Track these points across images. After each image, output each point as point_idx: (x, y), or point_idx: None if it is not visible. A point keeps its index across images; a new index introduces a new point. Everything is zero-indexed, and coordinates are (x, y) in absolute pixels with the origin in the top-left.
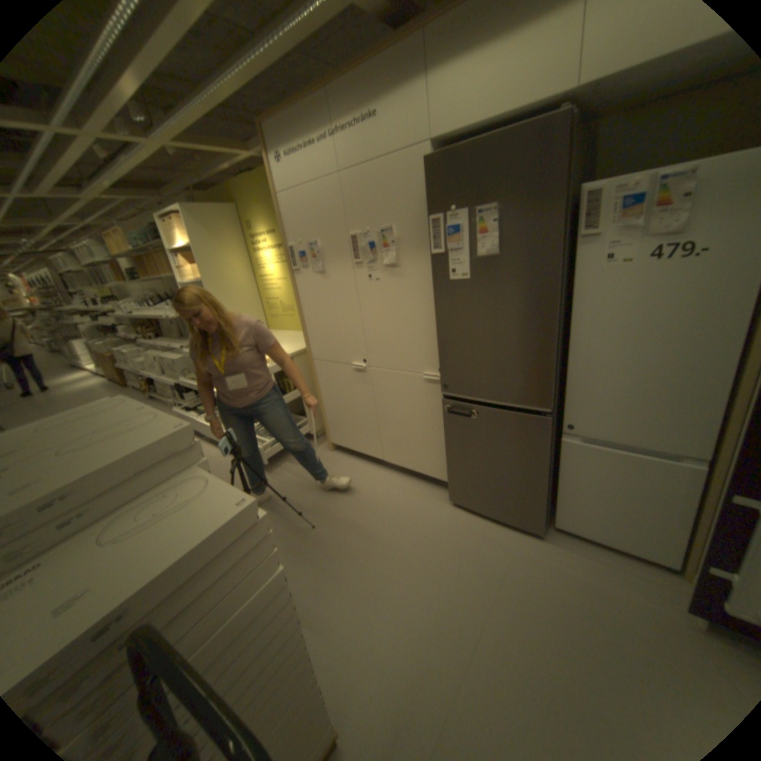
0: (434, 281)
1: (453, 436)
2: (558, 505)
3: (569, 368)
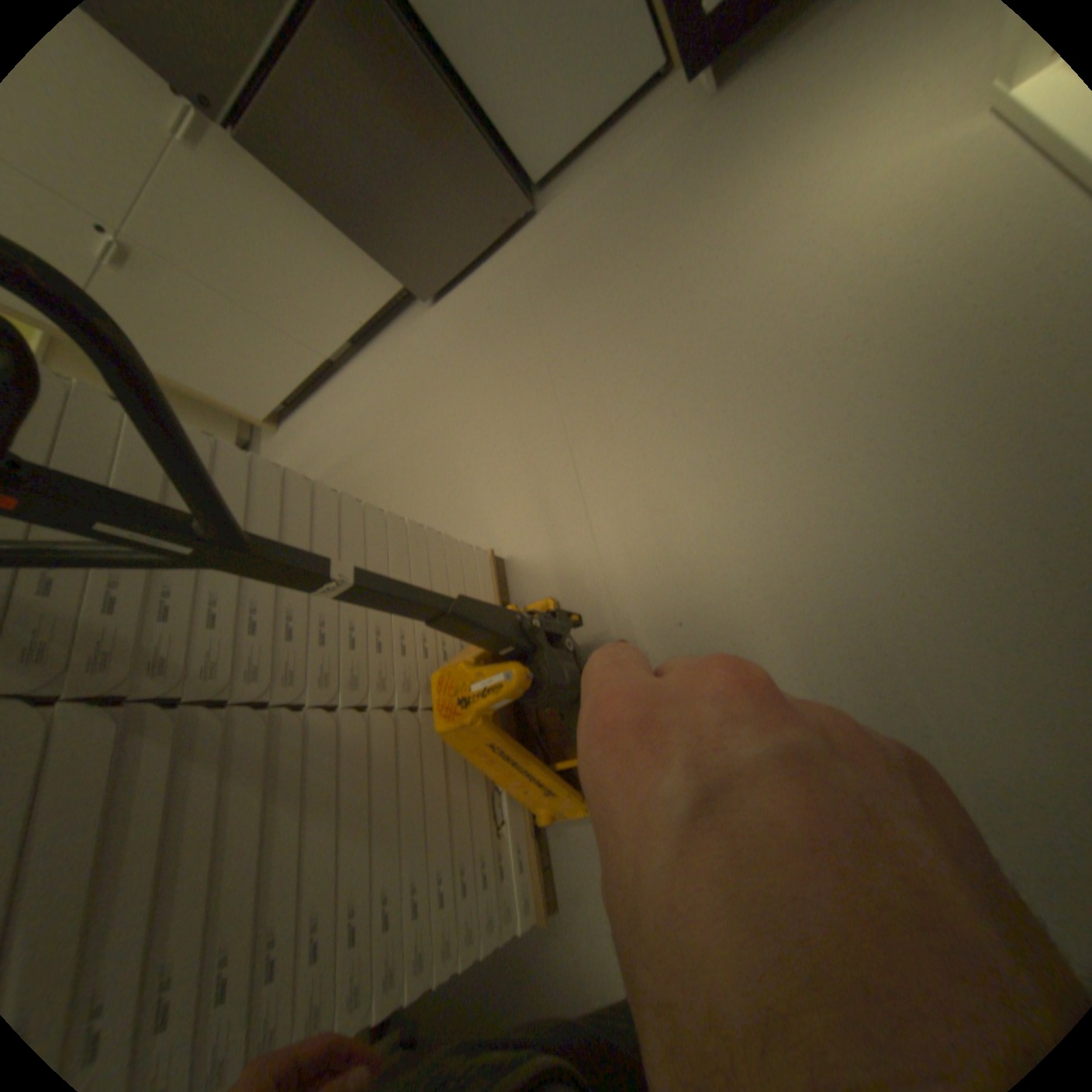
0: None
1: (316, 190)
2: (508, 140)
3: None
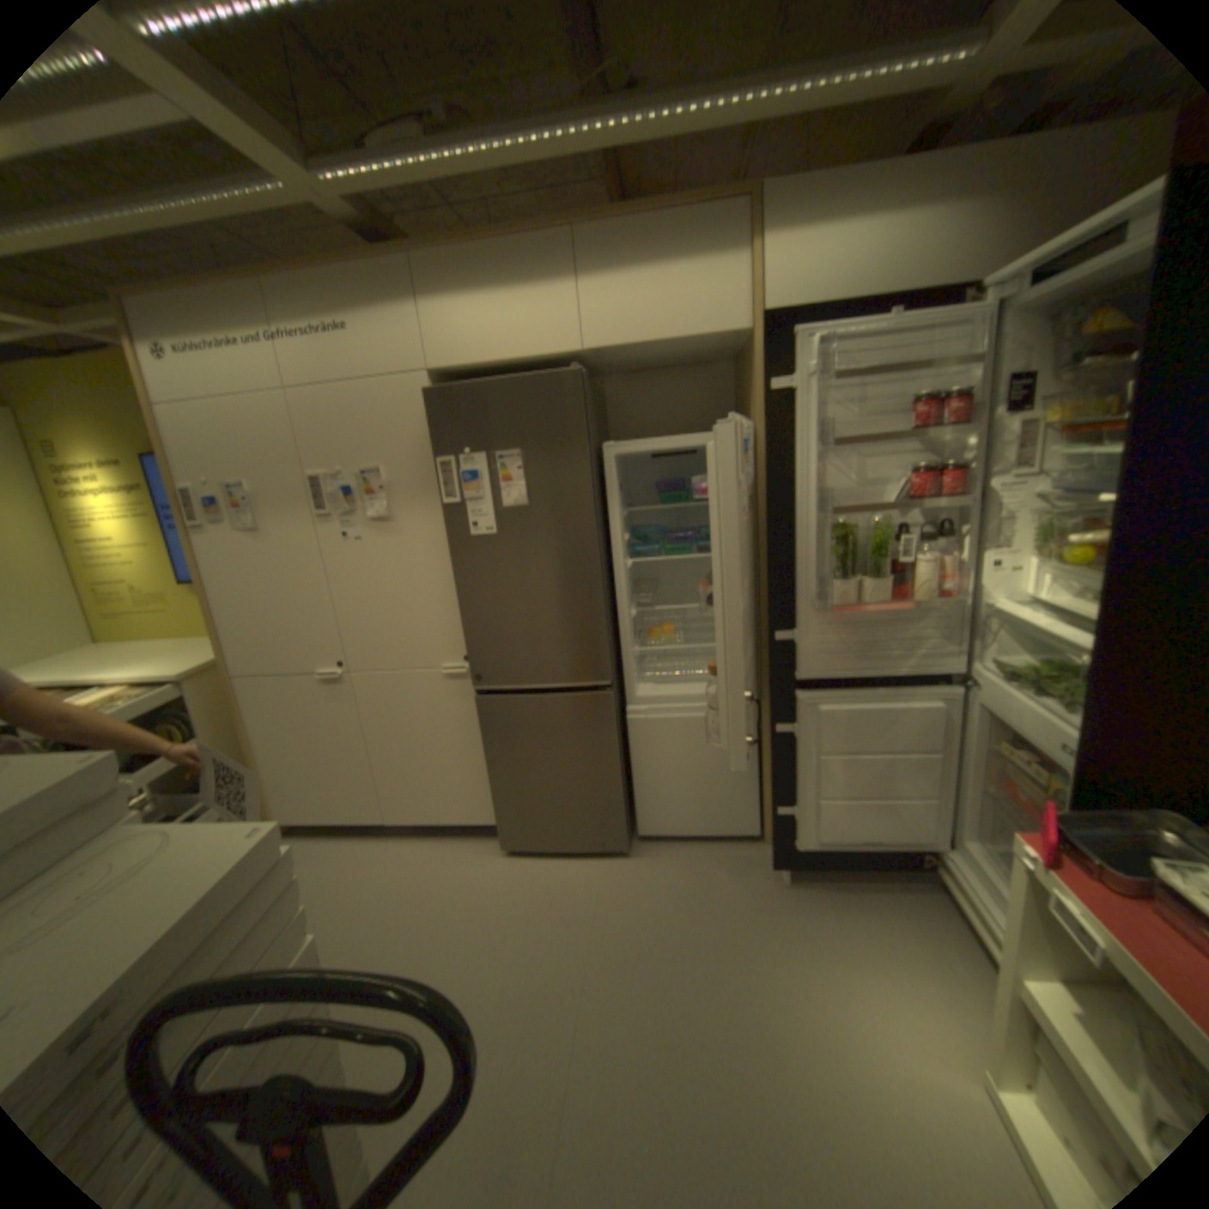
0: (448, 539)
1: (496, 747)
2: (636, 804)
3: (620, 631)
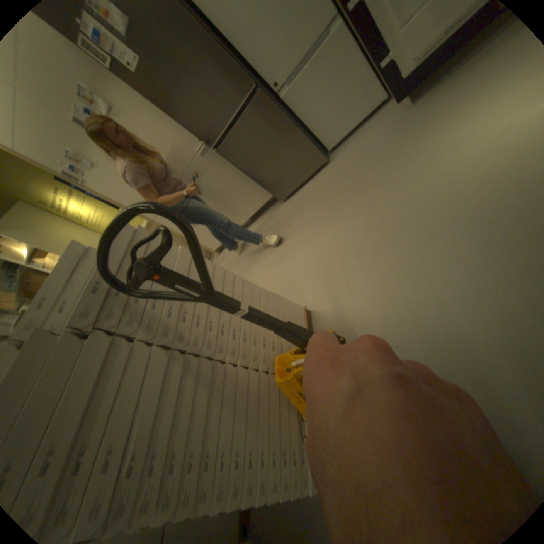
0: (135, 89)
1: (242, 164)
2: (318, 136)
3: (240, 50)
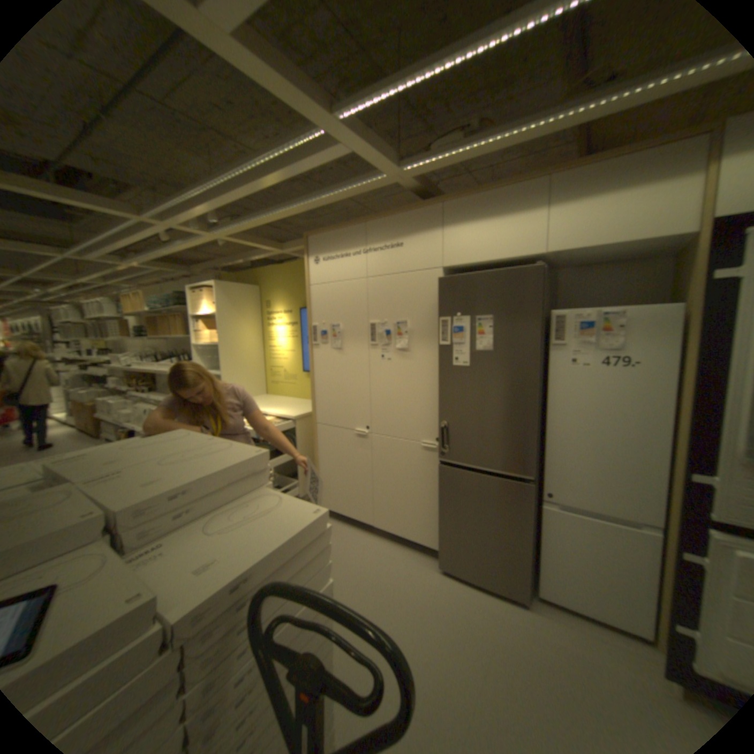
0: (439, 366)
1: (447, 501)
2: (542, 574)
3: (547, 445)
